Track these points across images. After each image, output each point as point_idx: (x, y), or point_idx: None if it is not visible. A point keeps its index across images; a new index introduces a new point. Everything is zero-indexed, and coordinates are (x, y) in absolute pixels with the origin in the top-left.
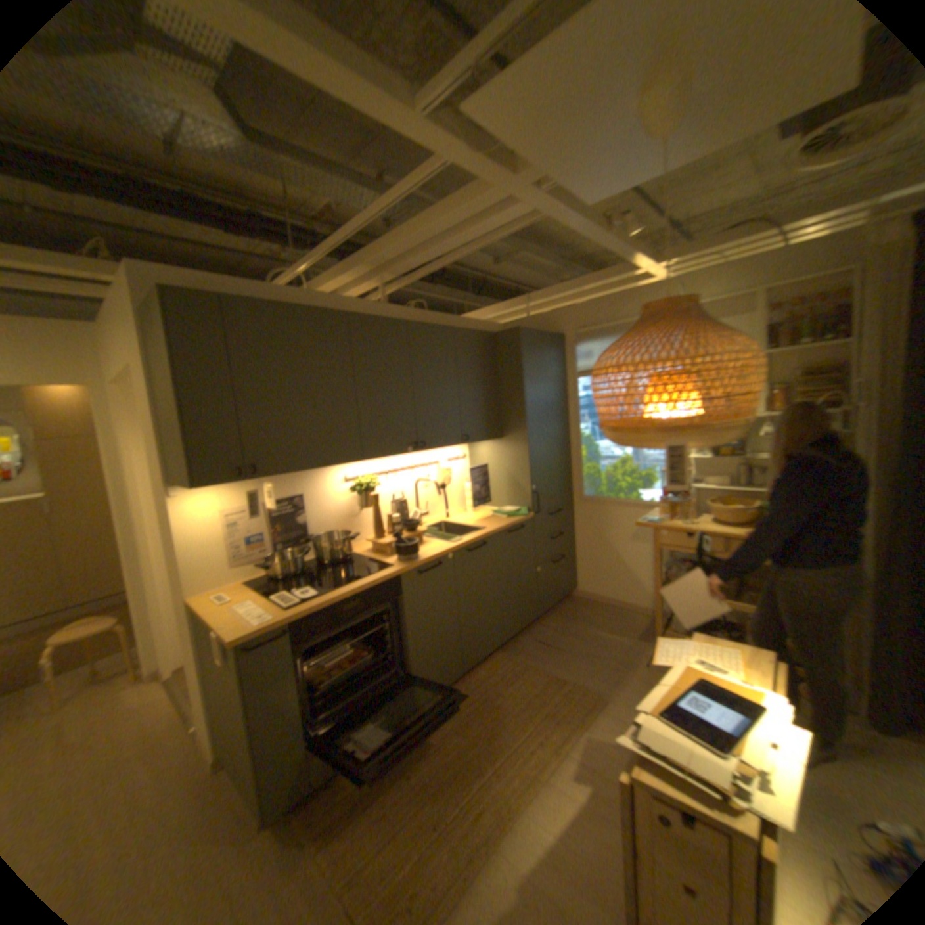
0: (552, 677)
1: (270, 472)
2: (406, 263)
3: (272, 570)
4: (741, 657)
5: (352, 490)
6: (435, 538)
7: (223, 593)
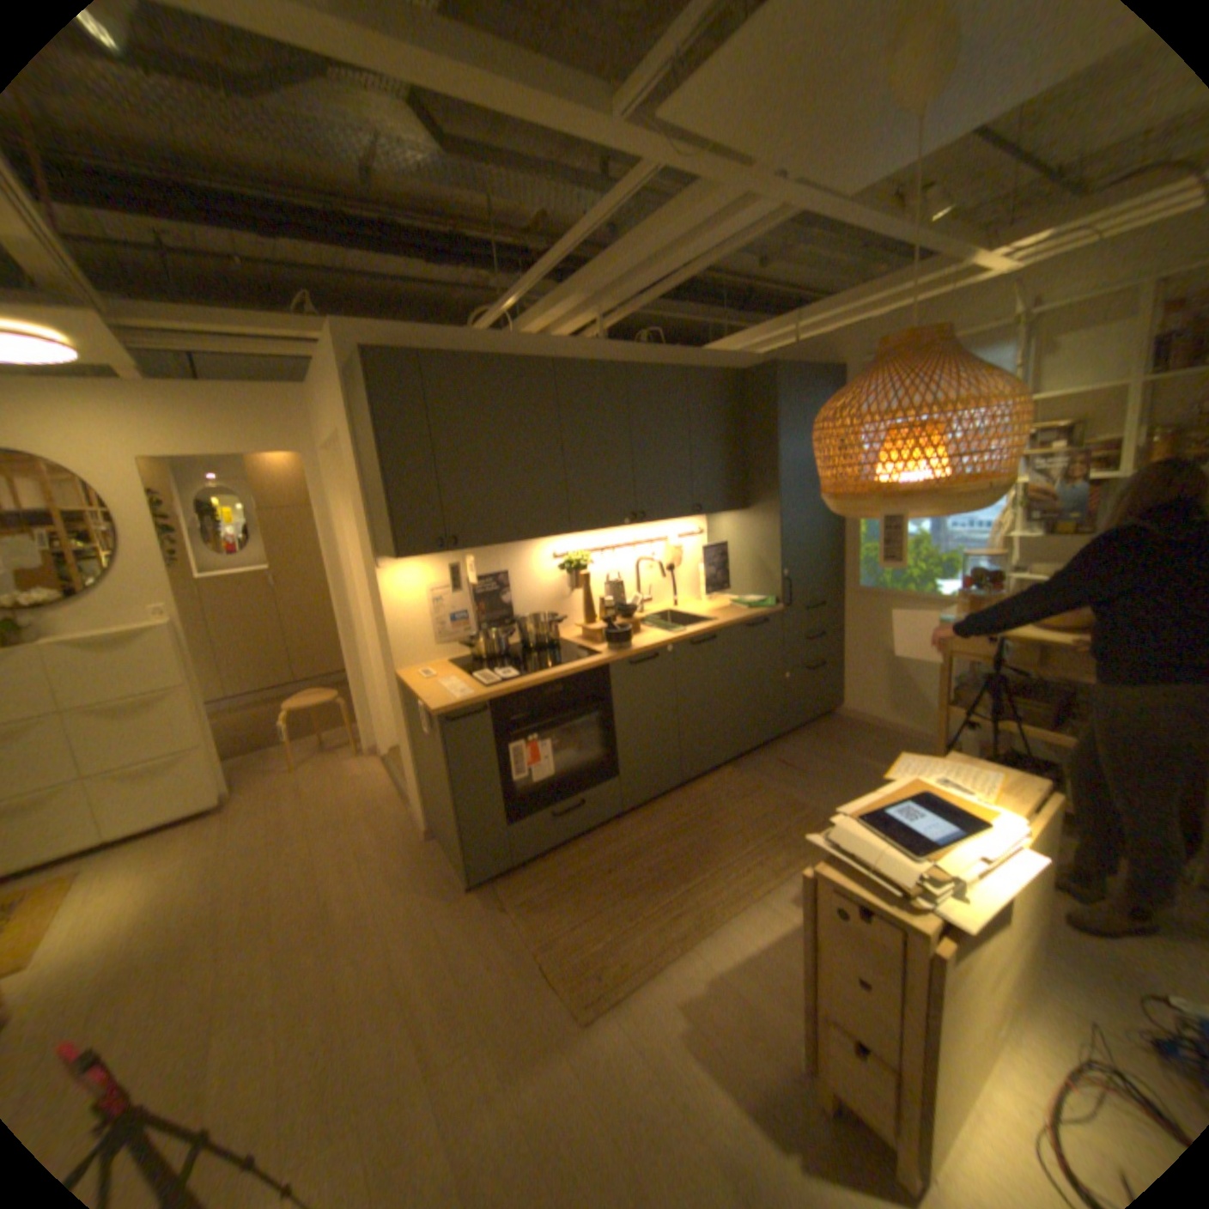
0: (789, 800)
1: (471, 545)
2: (625, 288)
3: (475, 649)
4: (1001, 781)
5: (560, 568)
6: (653, 628)
7: (429, 668)
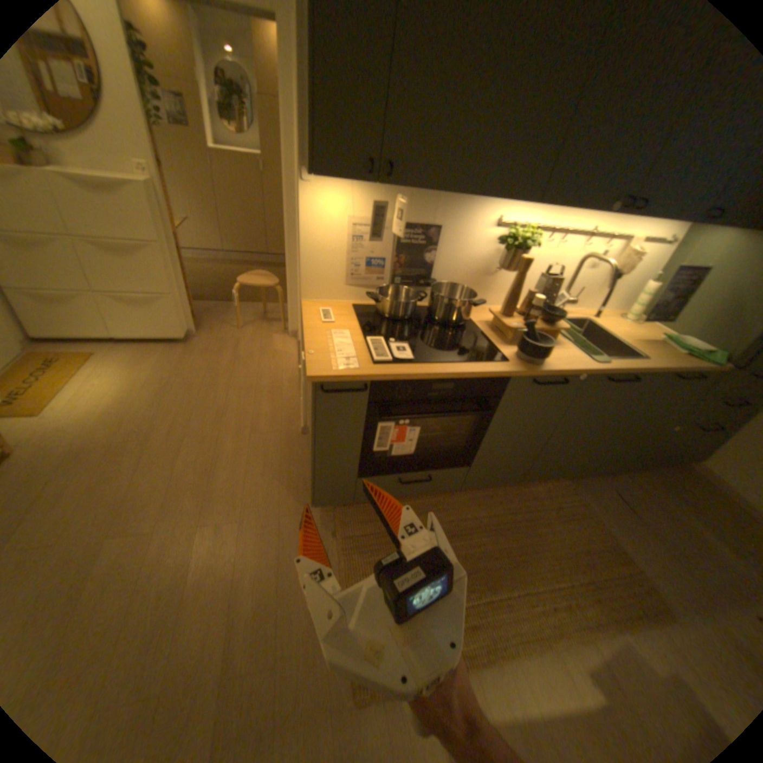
0: (618, 545)
1: (412, 181)
2: None
3: (381, 303)
4: None
5: (501, 239)
6: (572, 342)
7: (333, 307)
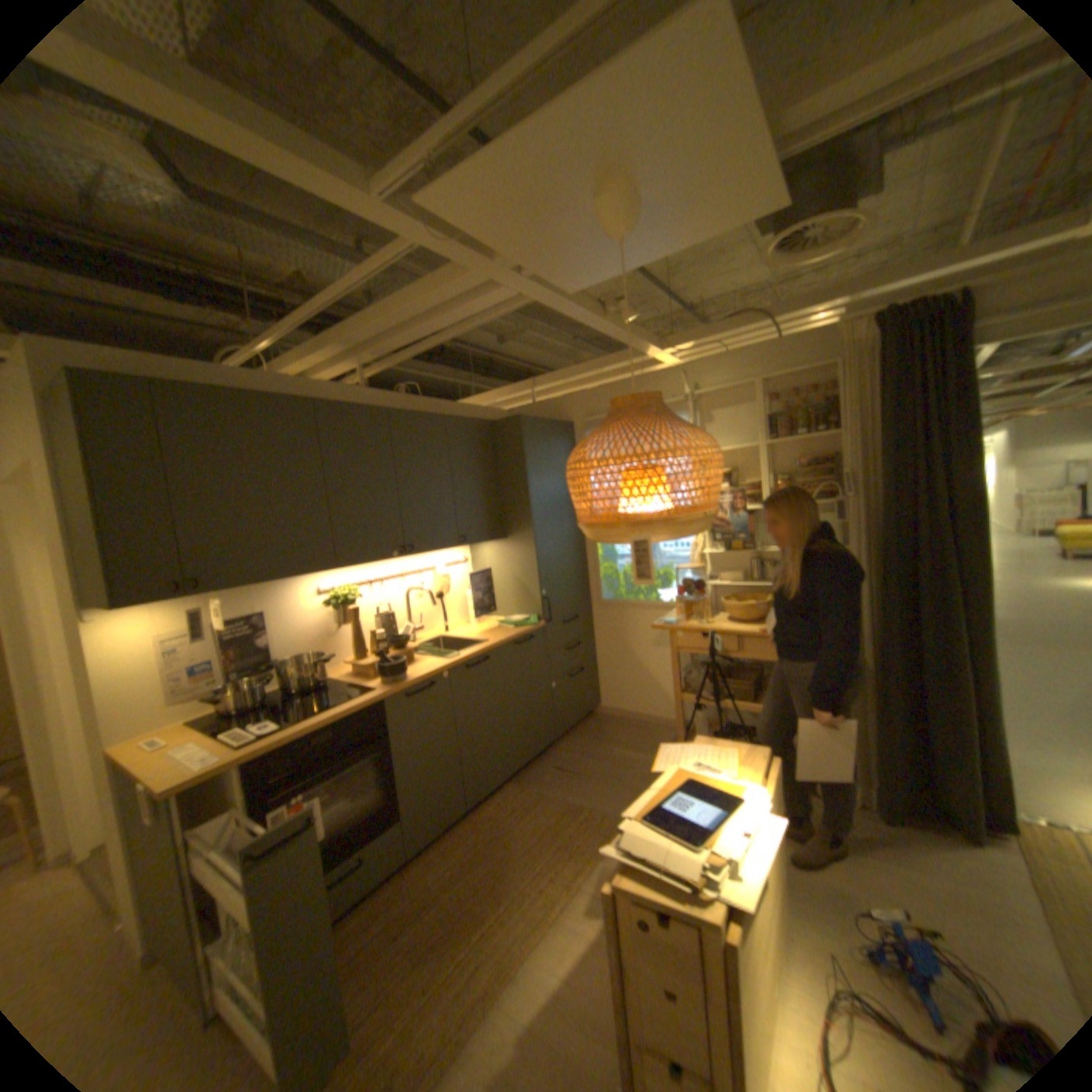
0: (567, 806)
1: (218, 587)
2: (385, 345)
3: (222, 705)
4: (737, 755)
5: (325, 604)
6: (428, 656)
7: (156, 738)
